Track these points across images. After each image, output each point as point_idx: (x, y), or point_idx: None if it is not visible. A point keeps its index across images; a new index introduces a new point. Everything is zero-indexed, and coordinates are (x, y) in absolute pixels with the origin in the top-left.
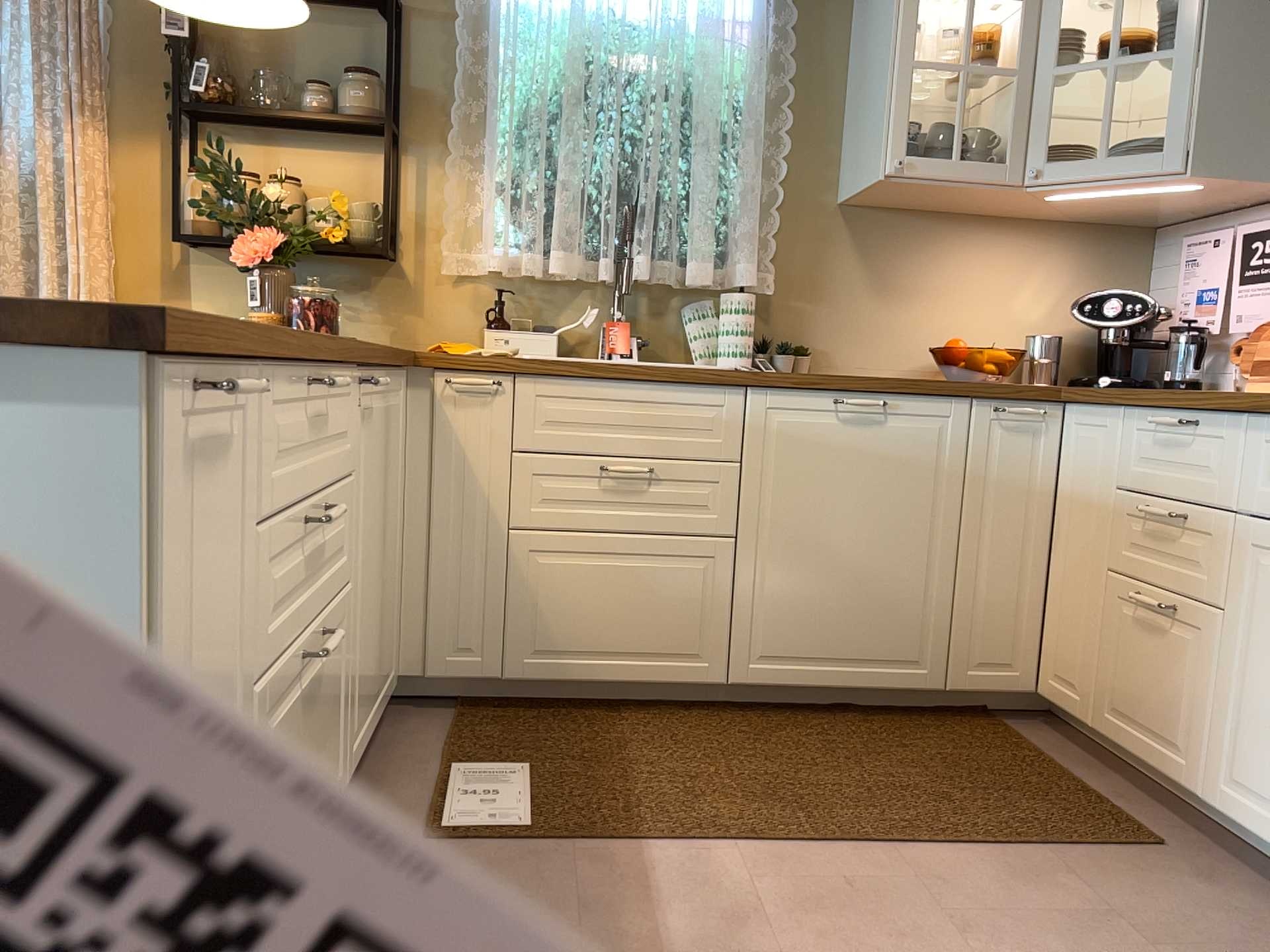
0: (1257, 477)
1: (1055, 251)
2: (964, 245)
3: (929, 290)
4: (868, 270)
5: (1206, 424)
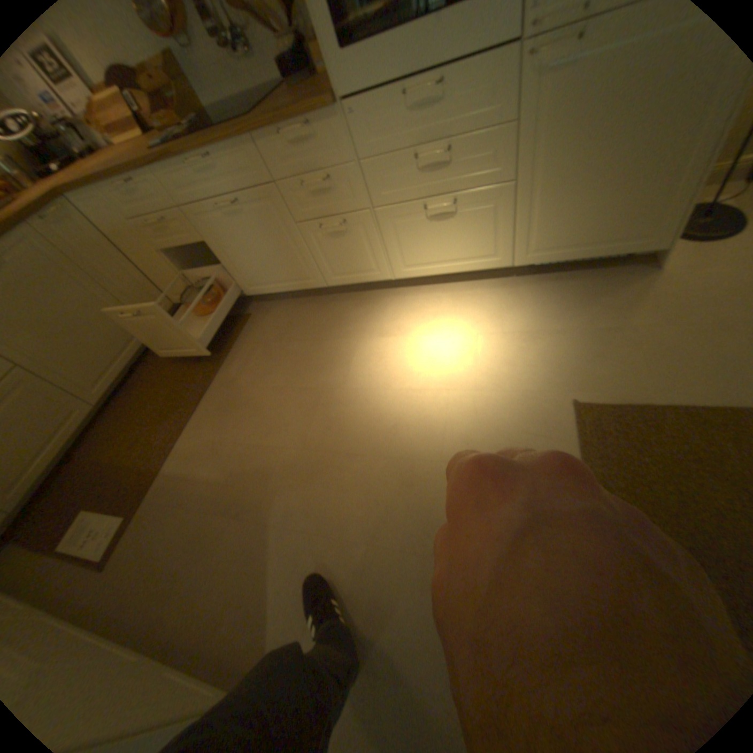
0: (172, 190)
1: None
2: None
3: None
4: None
5: (134, 177)
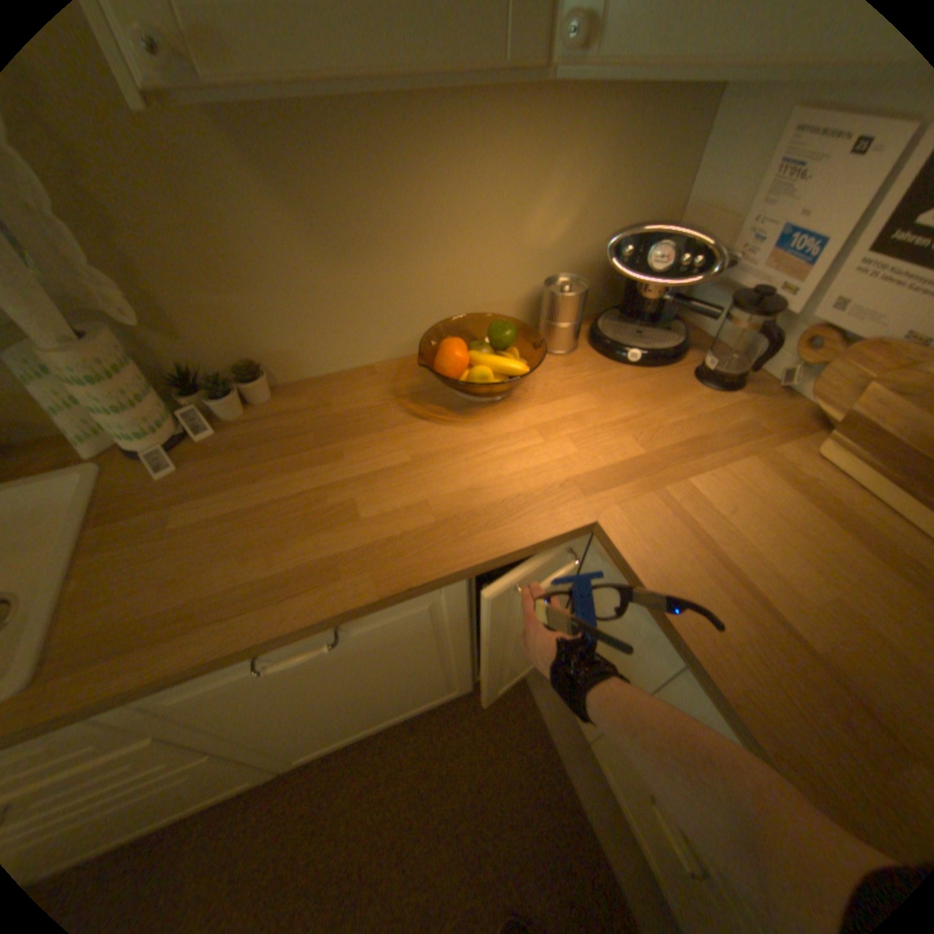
0: None
1: (588, 125)
2: (449, 138)
3: (407, 232)
4: (301, 219)
5: None
